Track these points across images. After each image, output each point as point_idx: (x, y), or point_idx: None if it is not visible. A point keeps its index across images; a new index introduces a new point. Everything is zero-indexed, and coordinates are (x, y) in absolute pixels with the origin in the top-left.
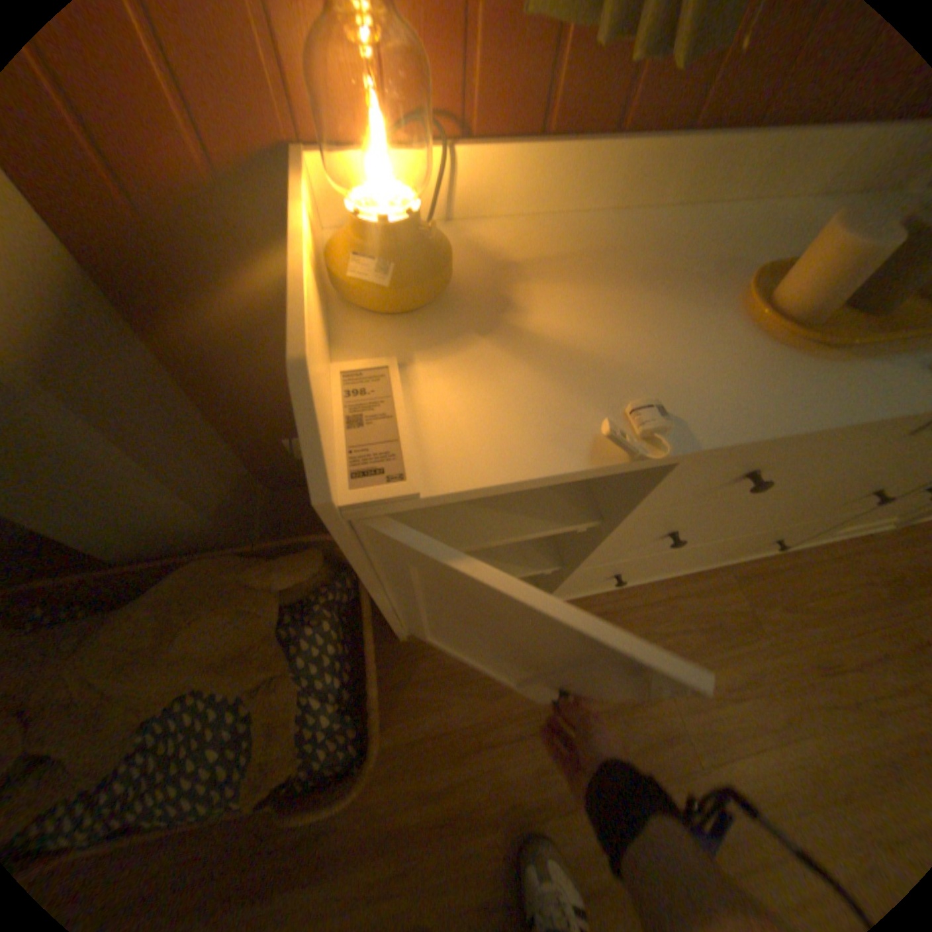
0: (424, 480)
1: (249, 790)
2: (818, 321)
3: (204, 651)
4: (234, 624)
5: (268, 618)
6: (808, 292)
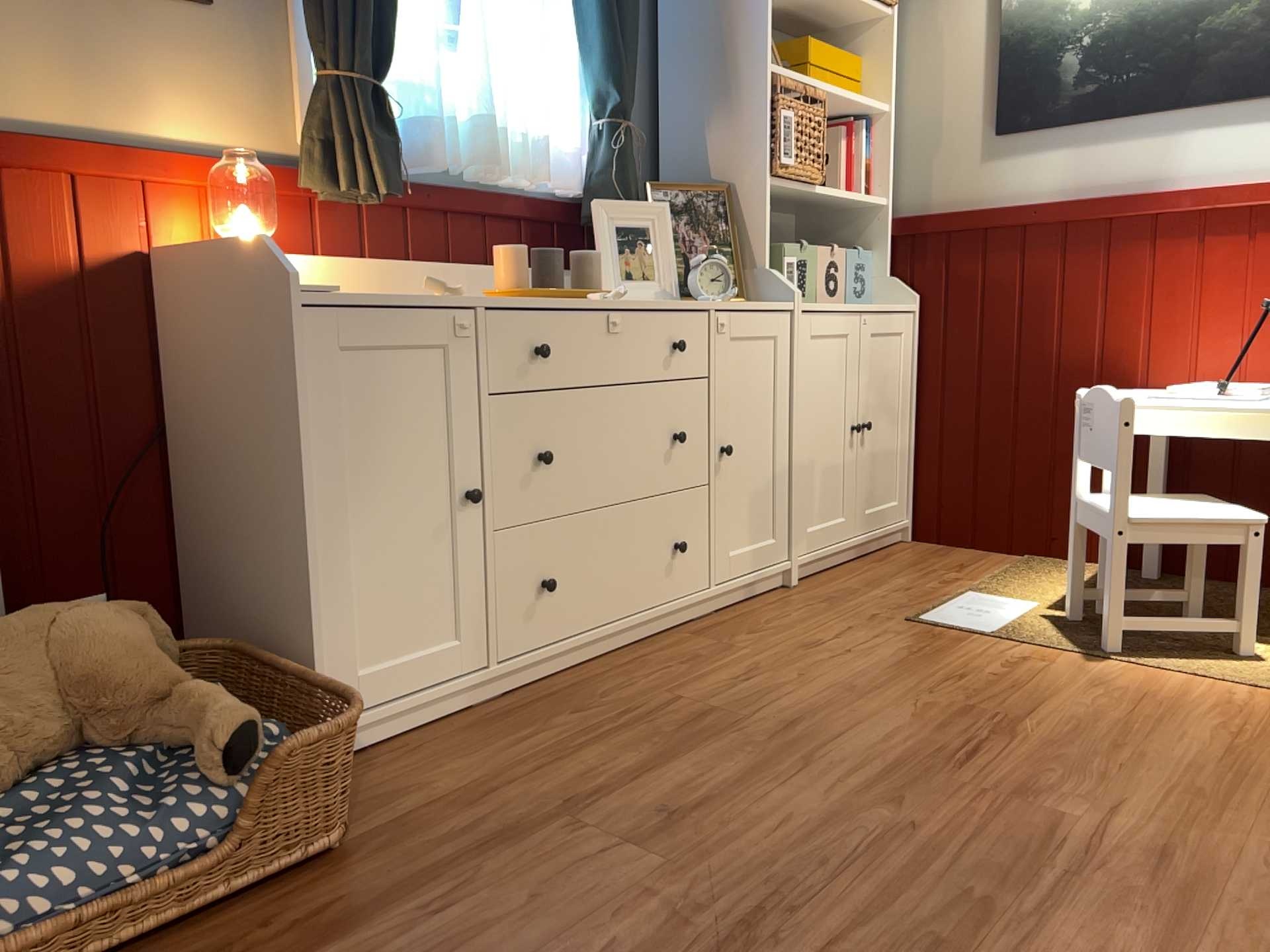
0: (335, 288)
1: (207, 739)
2: (516, 289)
3: (91, 638)
4: (121, 616)
5: (151, 636)
6: (505, 283)
